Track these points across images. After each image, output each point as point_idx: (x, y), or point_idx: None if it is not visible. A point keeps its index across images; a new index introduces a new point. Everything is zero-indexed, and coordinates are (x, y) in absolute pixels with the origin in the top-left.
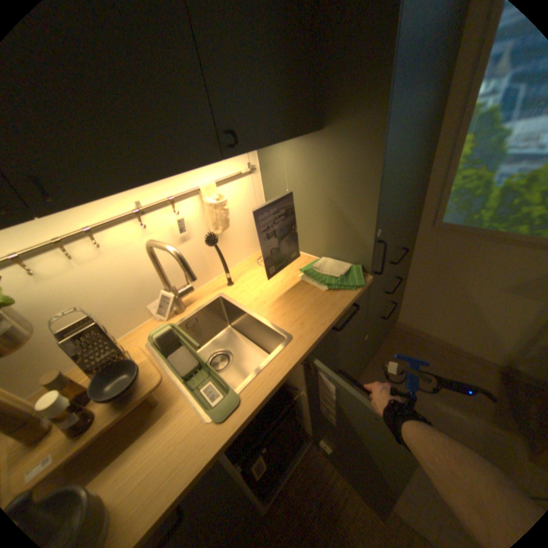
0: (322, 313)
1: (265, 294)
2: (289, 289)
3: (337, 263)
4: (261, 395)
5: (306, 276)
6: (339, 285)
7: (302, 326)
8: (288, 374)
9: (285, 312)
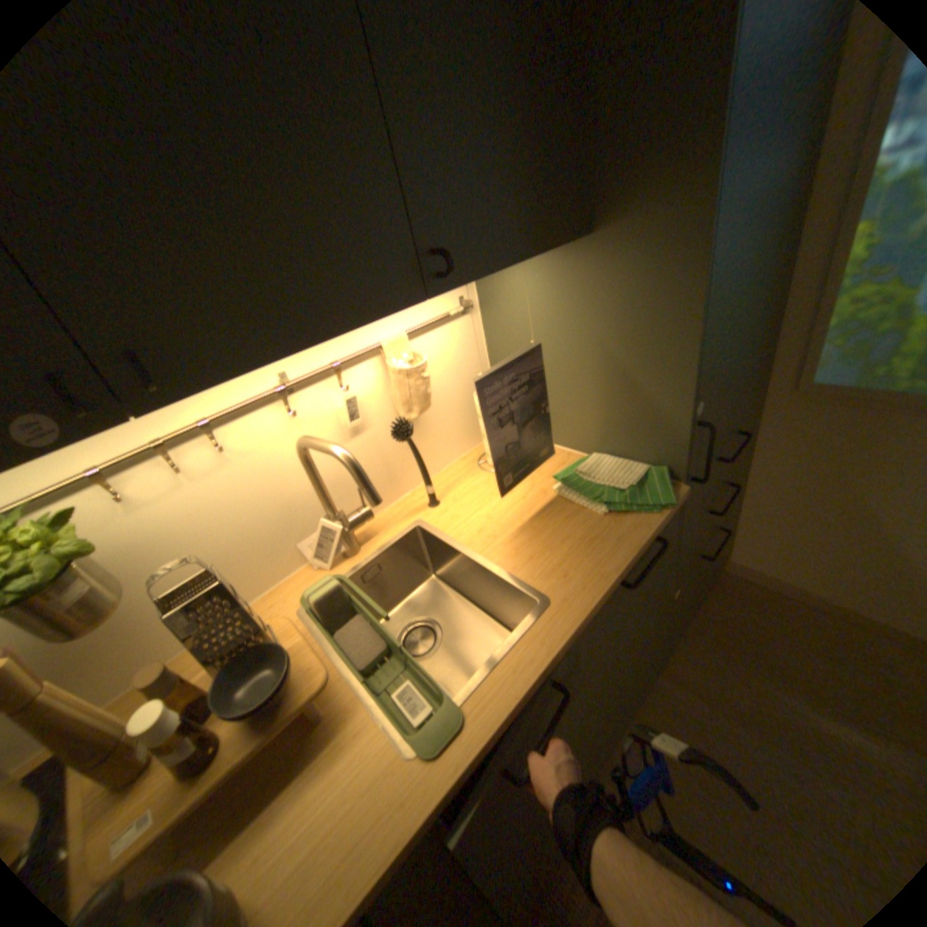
0: (601, 555)
1: (495, 521)
2: (538, 511)
3: (623, 464)
4: (501, 709)
5: (568, 489)
6: (630, 504)
7: (566, 580)
8: (546, 671)
9: (534, 553)
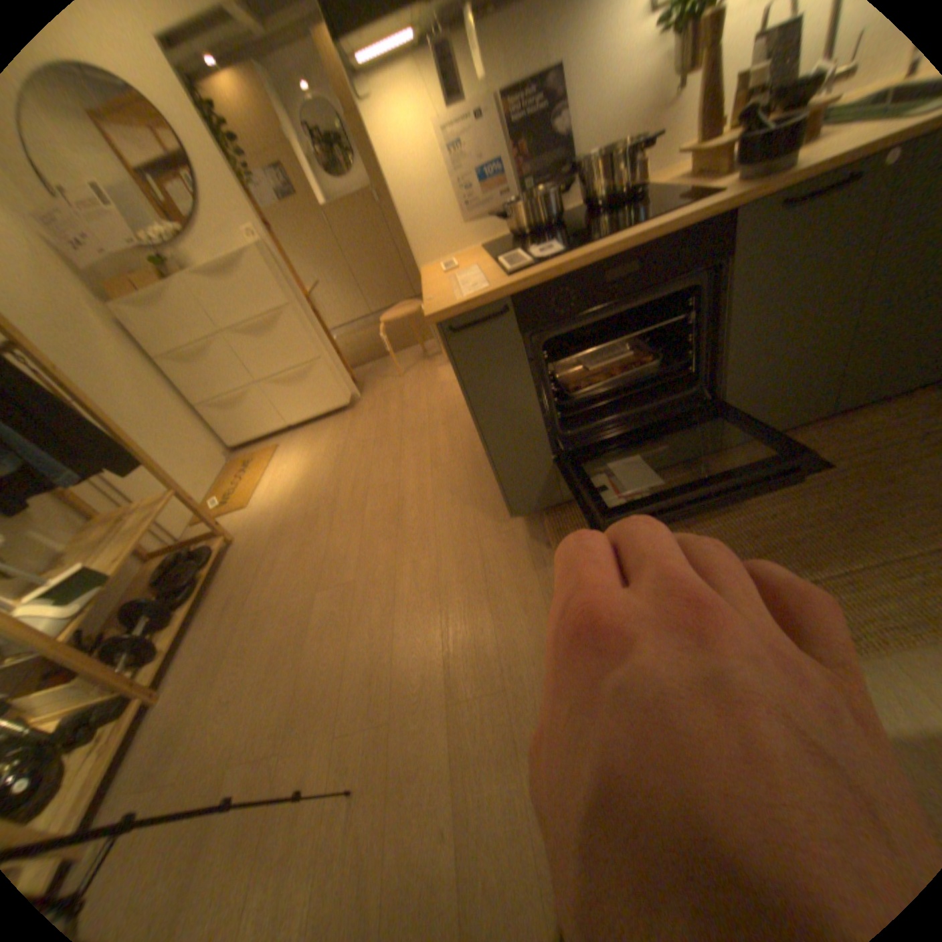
0: None
1: None
2: None
3: None
4: None
5: None
6: None
7: None
8: None
9: None
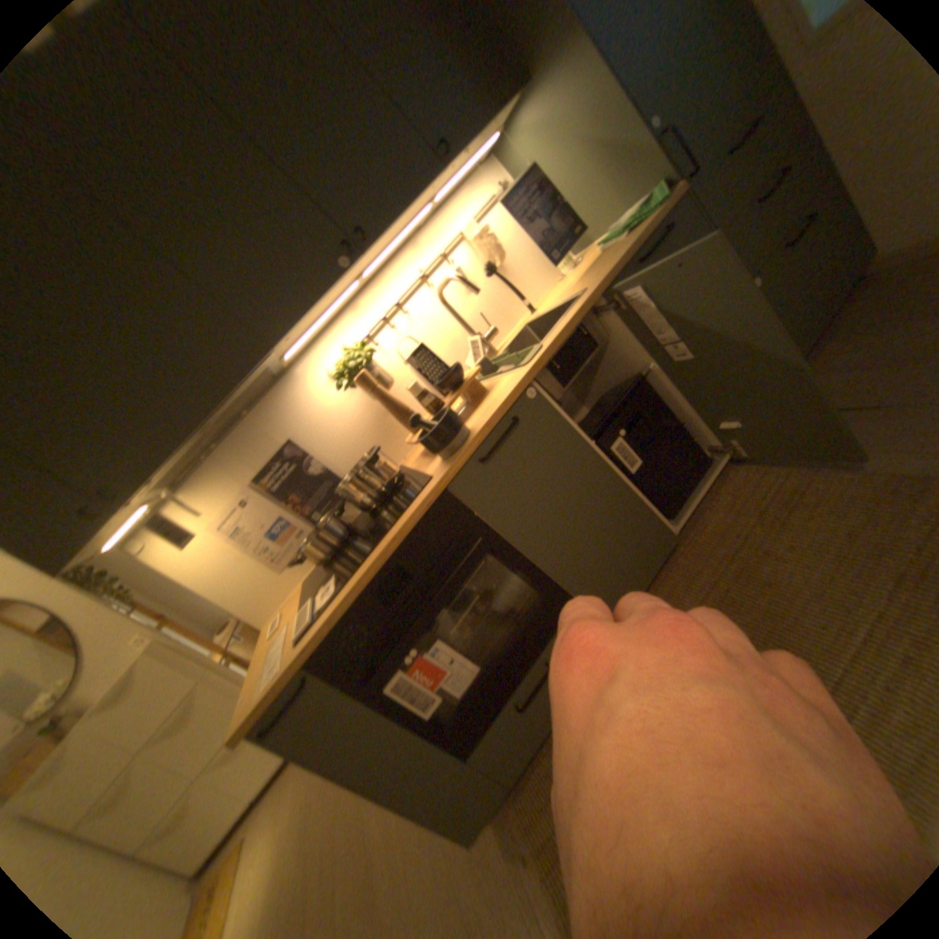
0: (618, 251)
1: (565, 288)
2: (589, 265)
3: (638, 201)
4: (561, 333)
5: (605, 241)
6: (639, 216)
7: (597, 274)
8: (583, 308)
9: (583, 280)
